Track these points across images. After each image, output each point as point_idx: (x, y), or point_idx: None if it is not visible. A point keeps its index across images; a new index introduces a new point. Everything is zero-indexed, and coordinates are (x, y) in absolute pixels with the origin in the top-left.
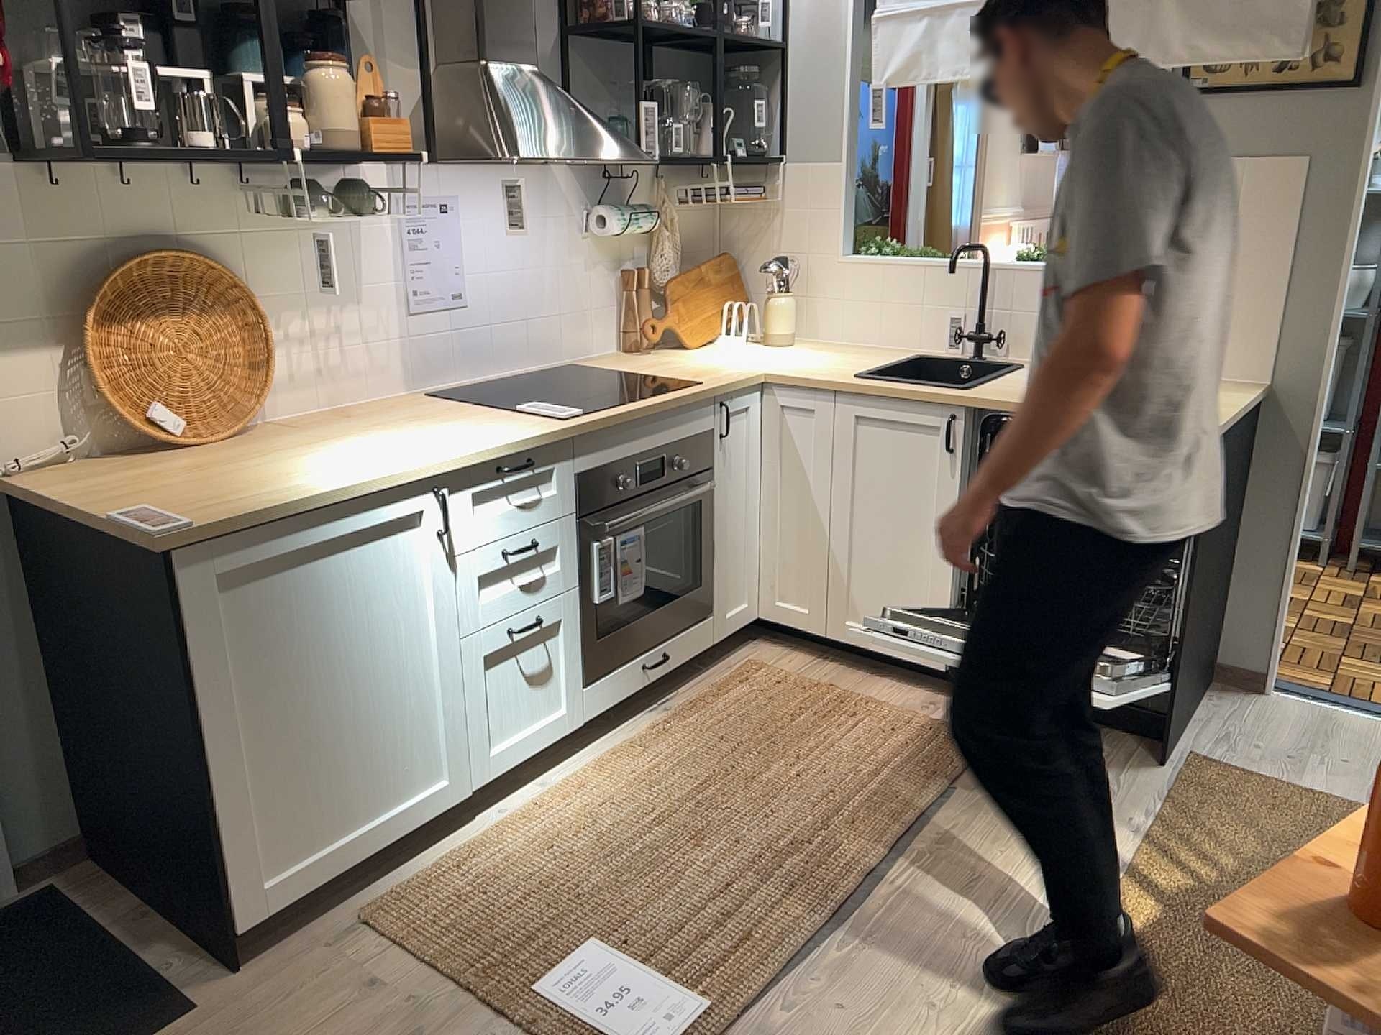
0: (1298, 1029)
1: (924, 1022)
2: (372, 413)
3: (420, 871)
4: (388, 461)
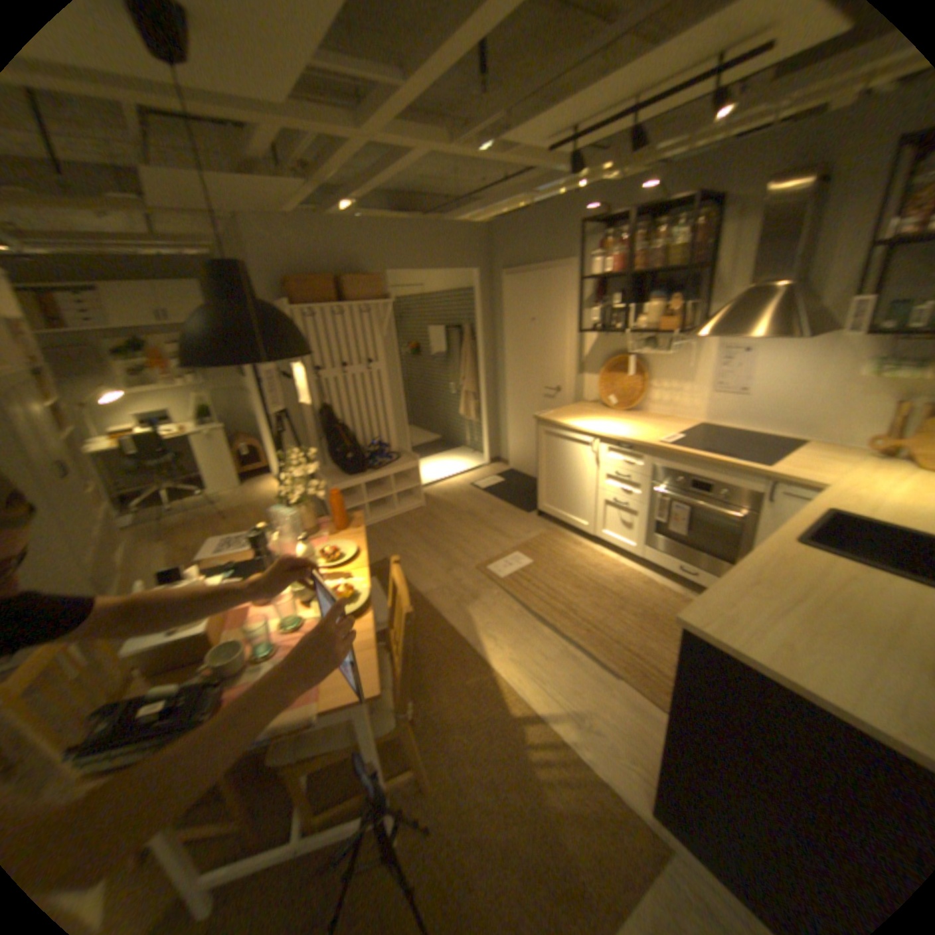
0: (441, 720)
1: (485, 619)
2: (667, 420)
3: (572, 536)
4: (596, 426)
